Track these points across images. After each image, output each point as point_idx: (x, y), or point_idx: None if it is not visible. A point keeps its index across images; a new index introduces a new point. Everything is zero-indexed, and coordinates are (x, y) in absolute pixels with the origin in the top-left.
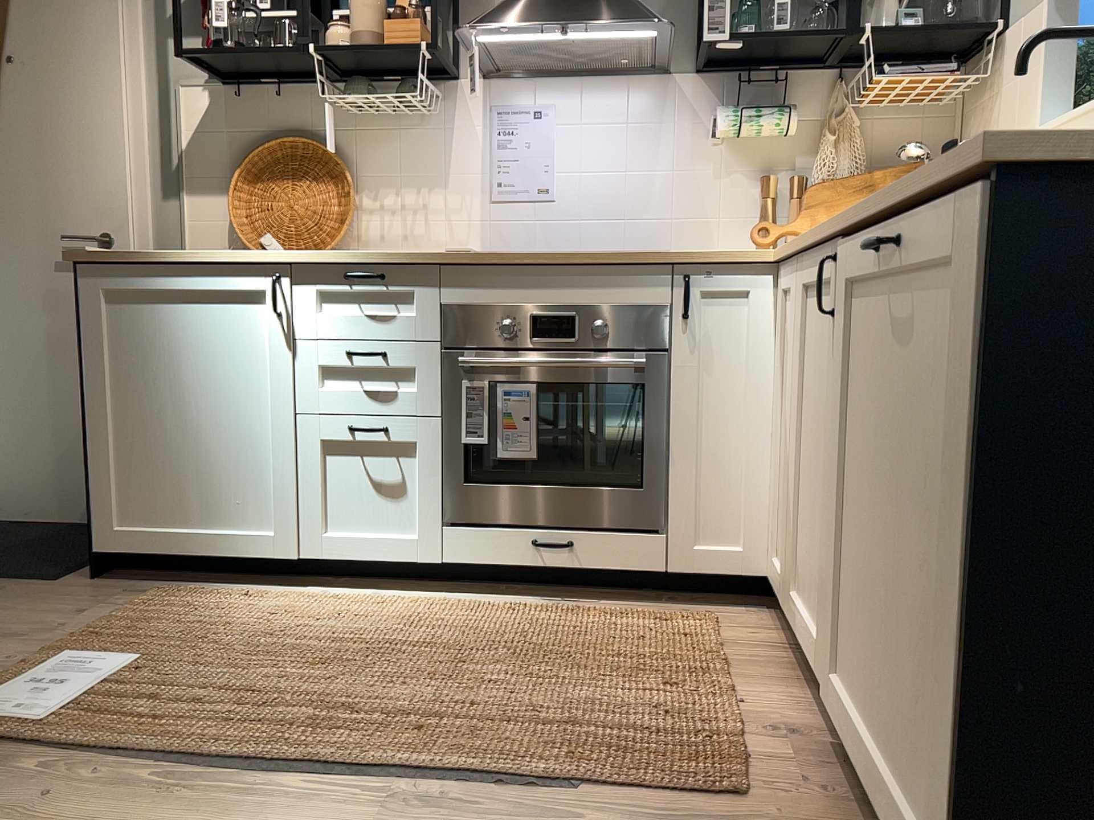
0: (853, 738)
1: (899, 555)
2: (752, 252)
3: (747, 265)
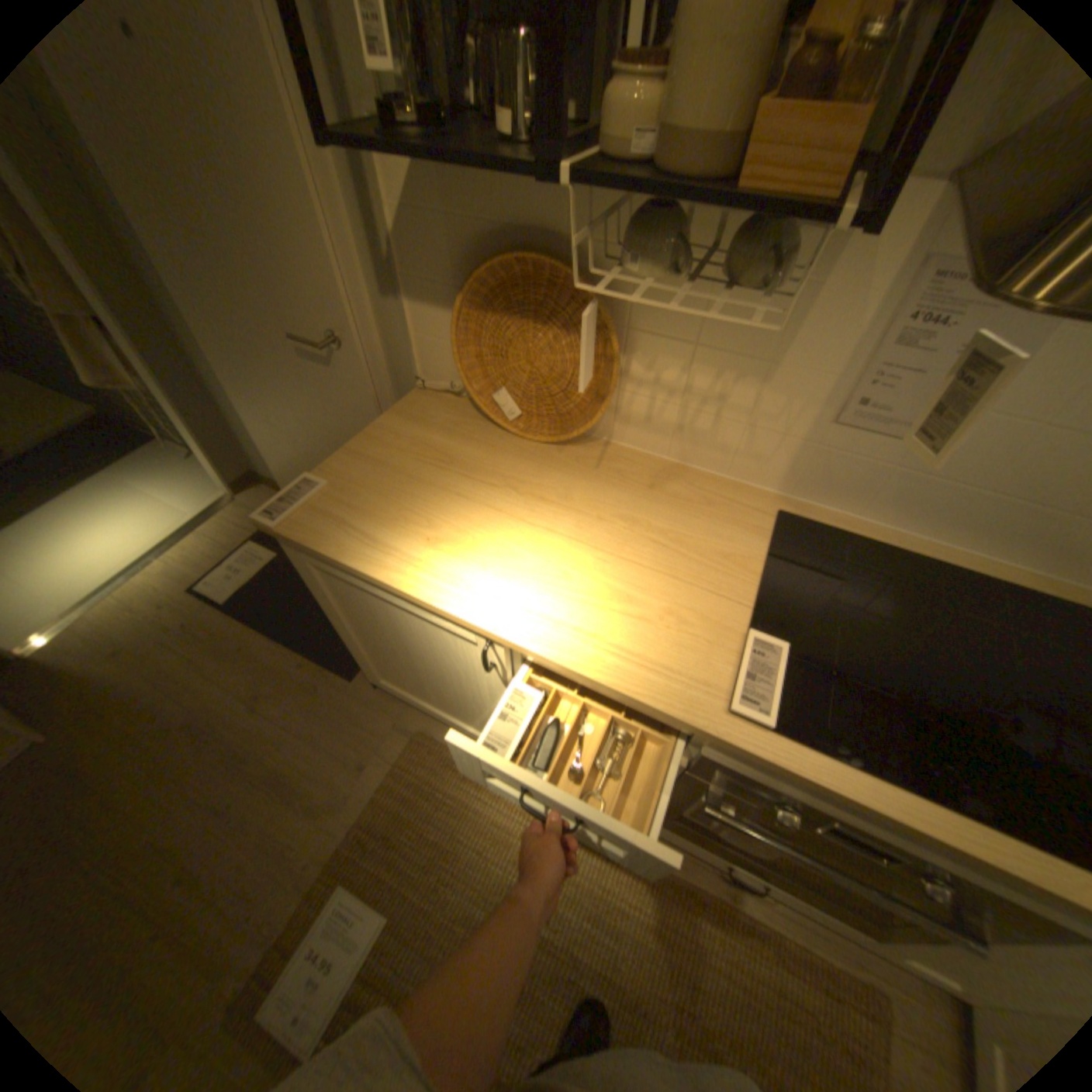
0: None
1: None
2: None
3: None
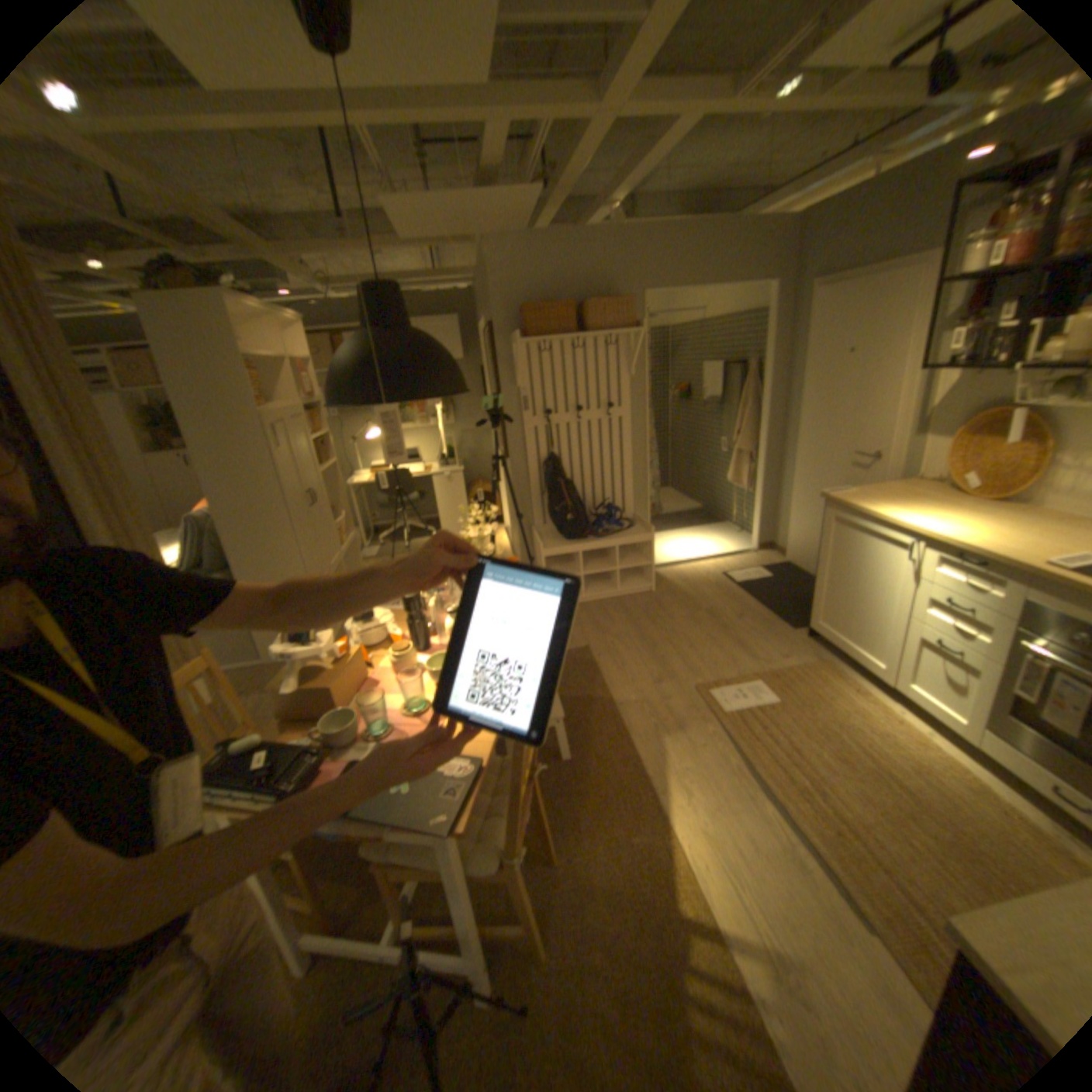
0: None
1: None
2: None
3: None
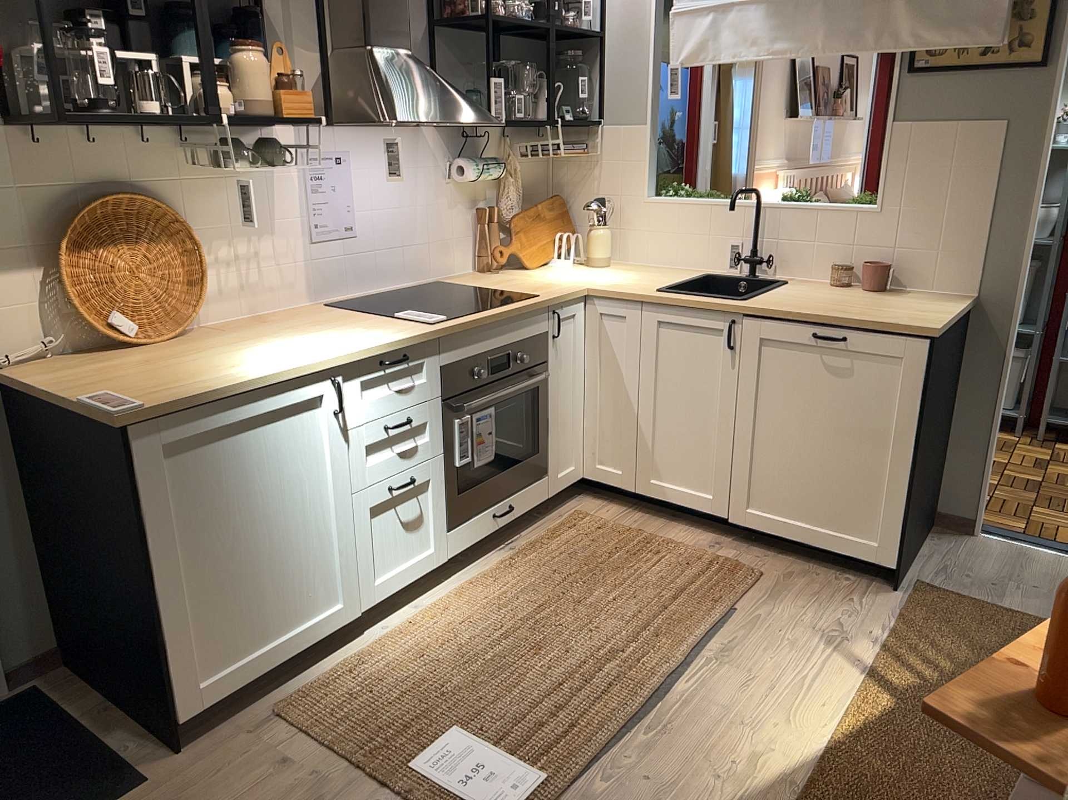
0: (770, 530)
1: (819, 452)
2: (570, 287)
3: (576, 298)
